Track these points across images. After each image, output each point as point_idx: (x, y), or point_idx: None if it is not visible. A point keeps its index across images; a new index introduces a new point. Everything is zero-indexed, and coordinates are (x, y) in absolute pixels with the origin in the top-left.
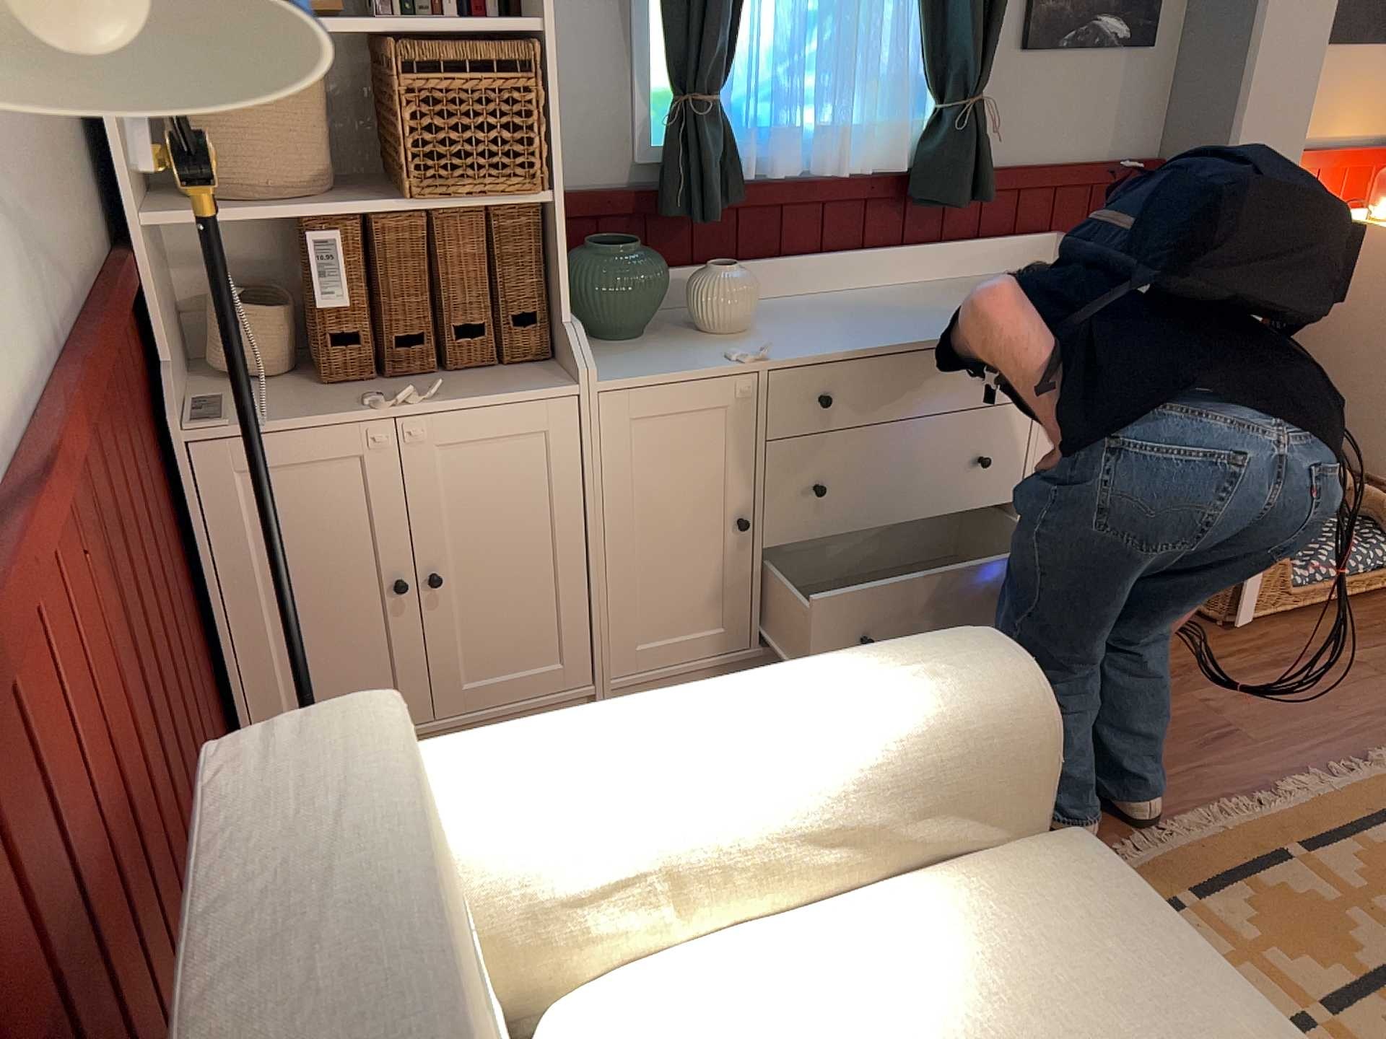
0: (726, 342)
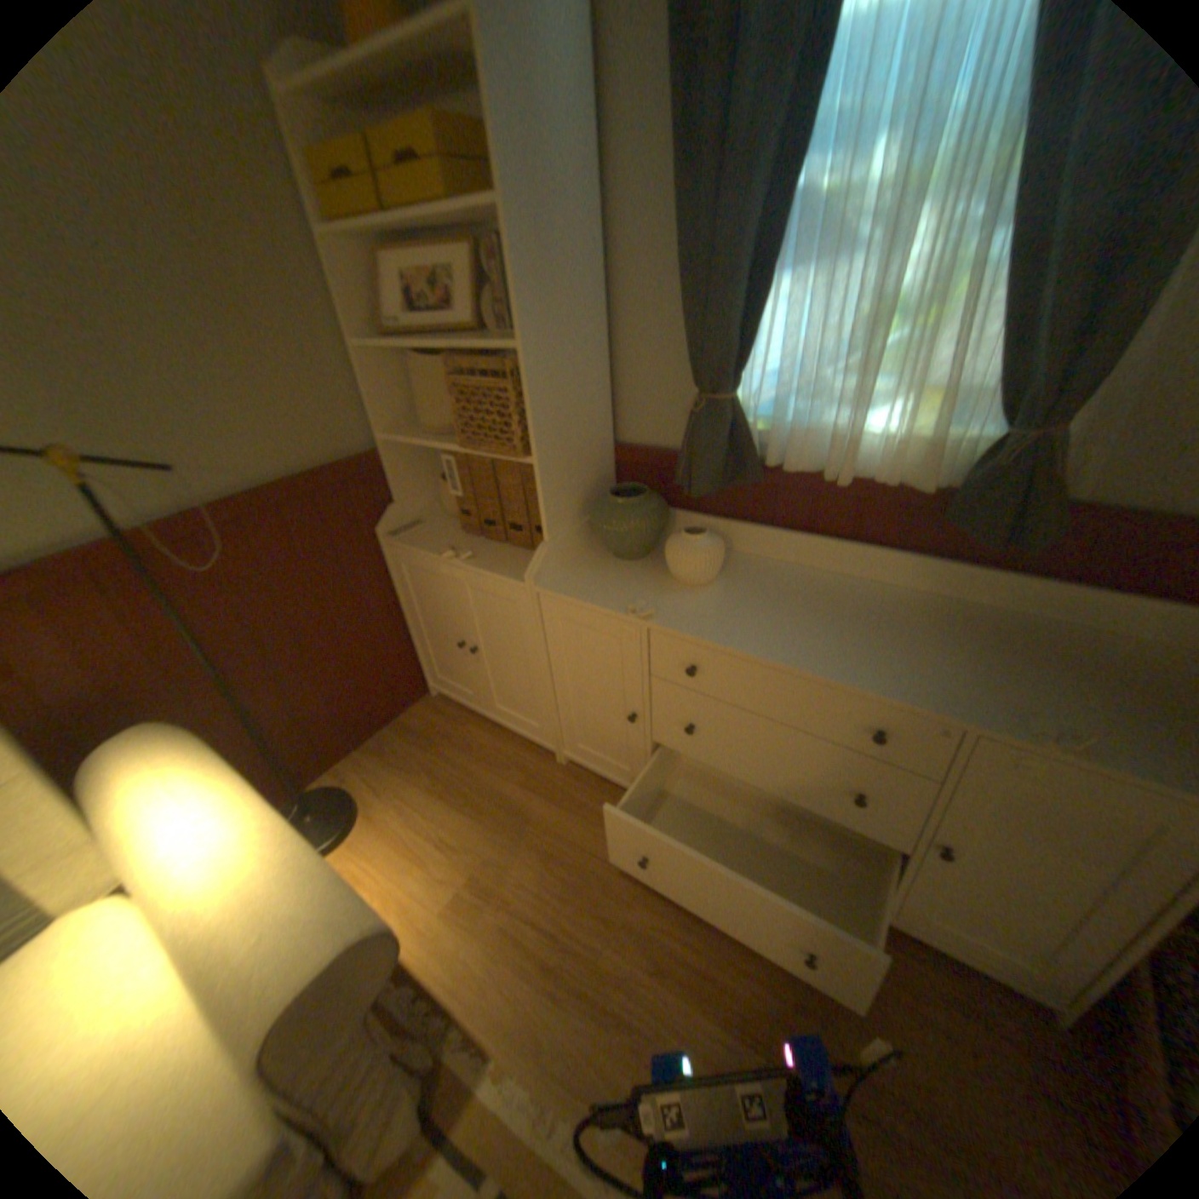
0: (668, 589)
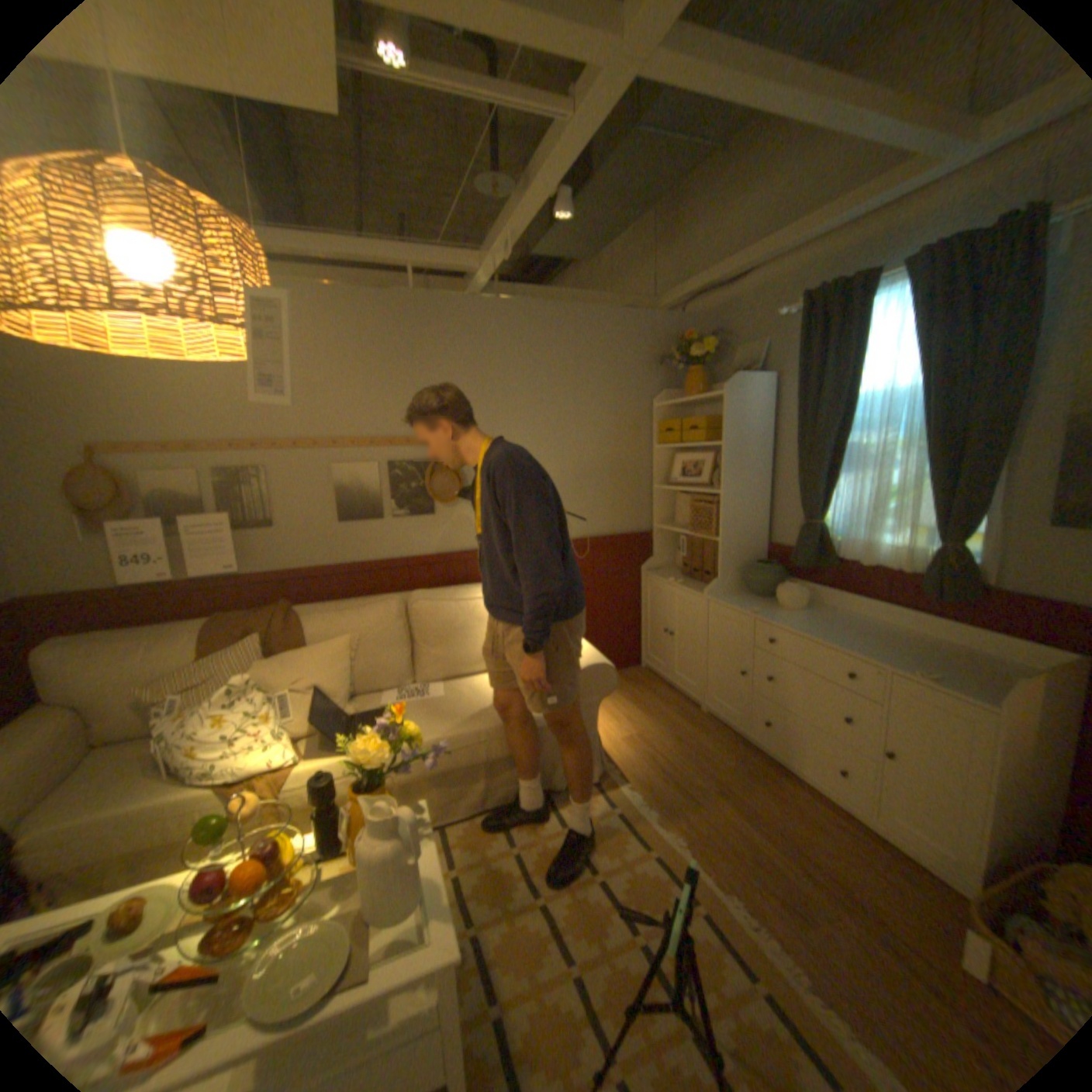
0: (773, 609)
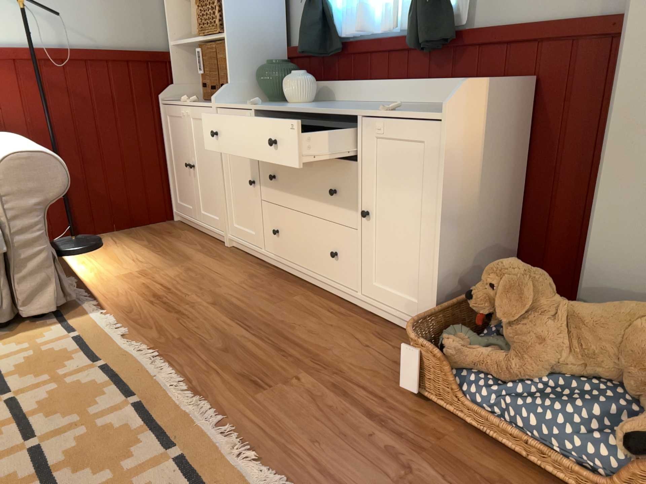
0: (278, 104)
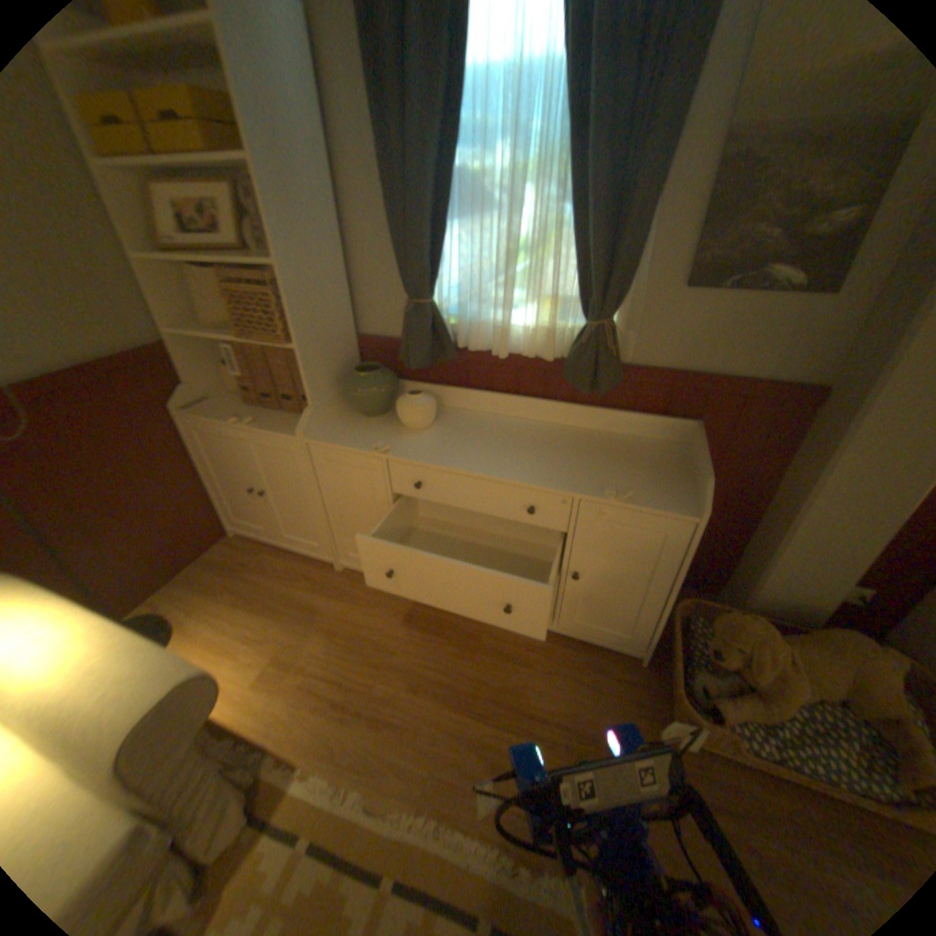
0: (401, 433)
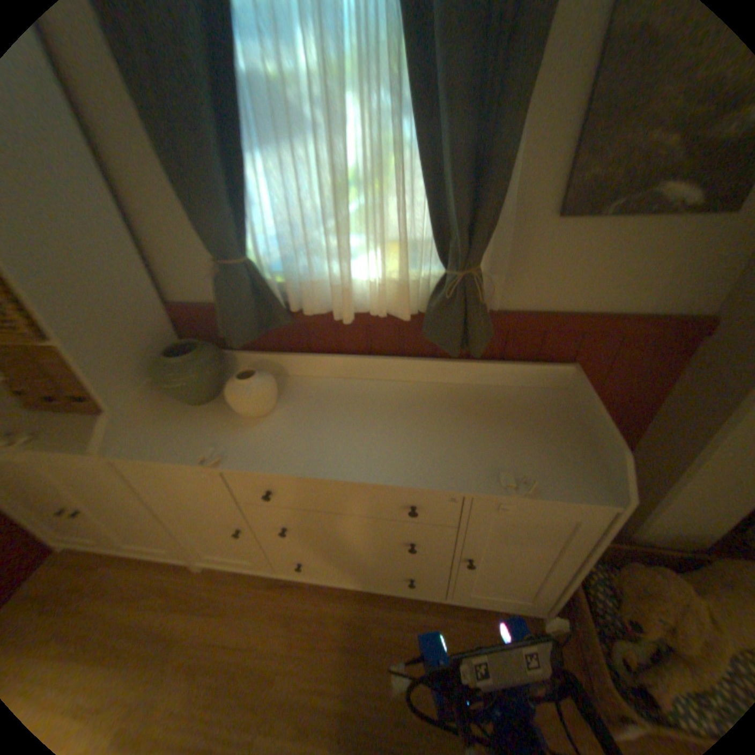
0: (237, 426)
